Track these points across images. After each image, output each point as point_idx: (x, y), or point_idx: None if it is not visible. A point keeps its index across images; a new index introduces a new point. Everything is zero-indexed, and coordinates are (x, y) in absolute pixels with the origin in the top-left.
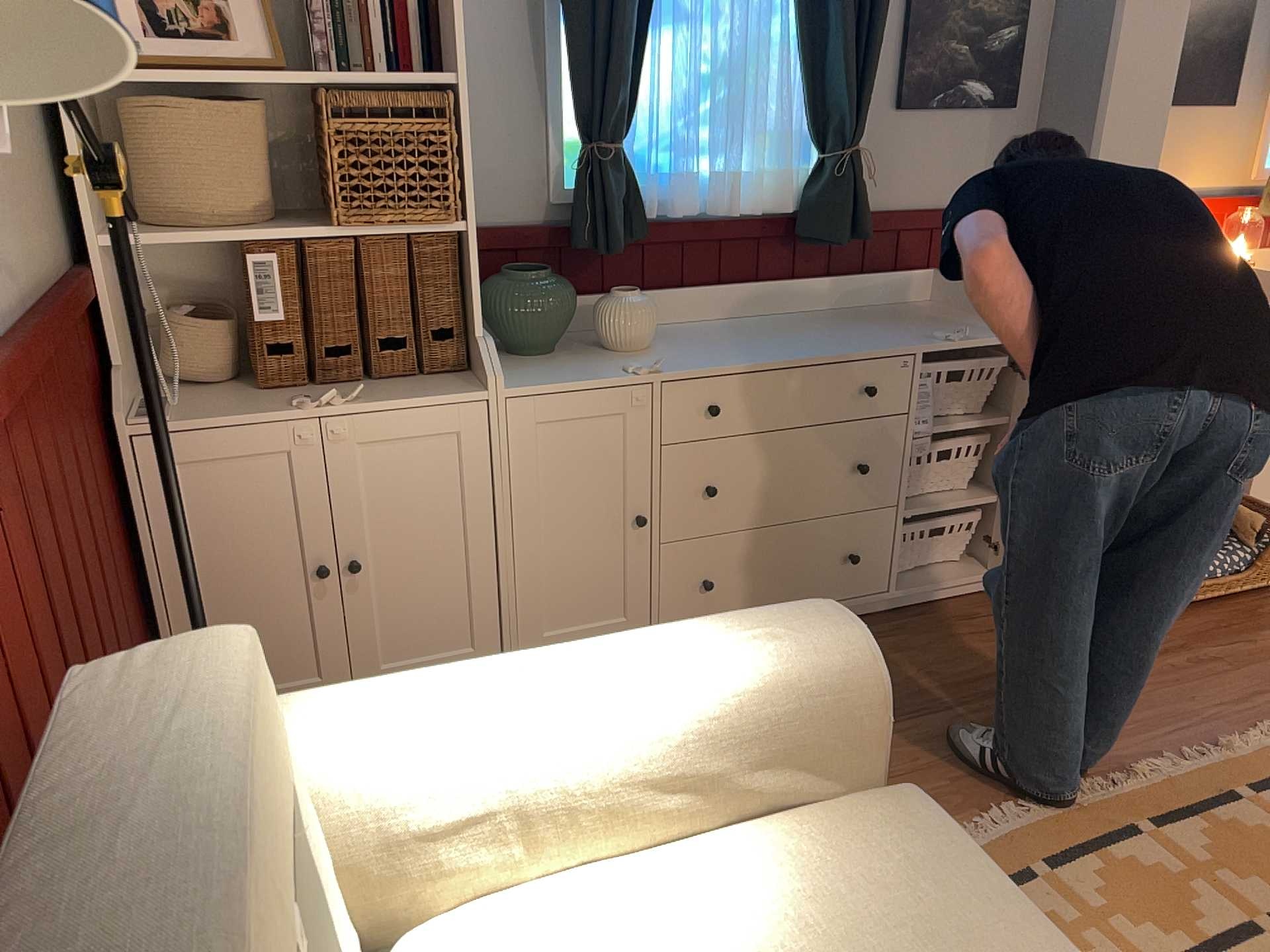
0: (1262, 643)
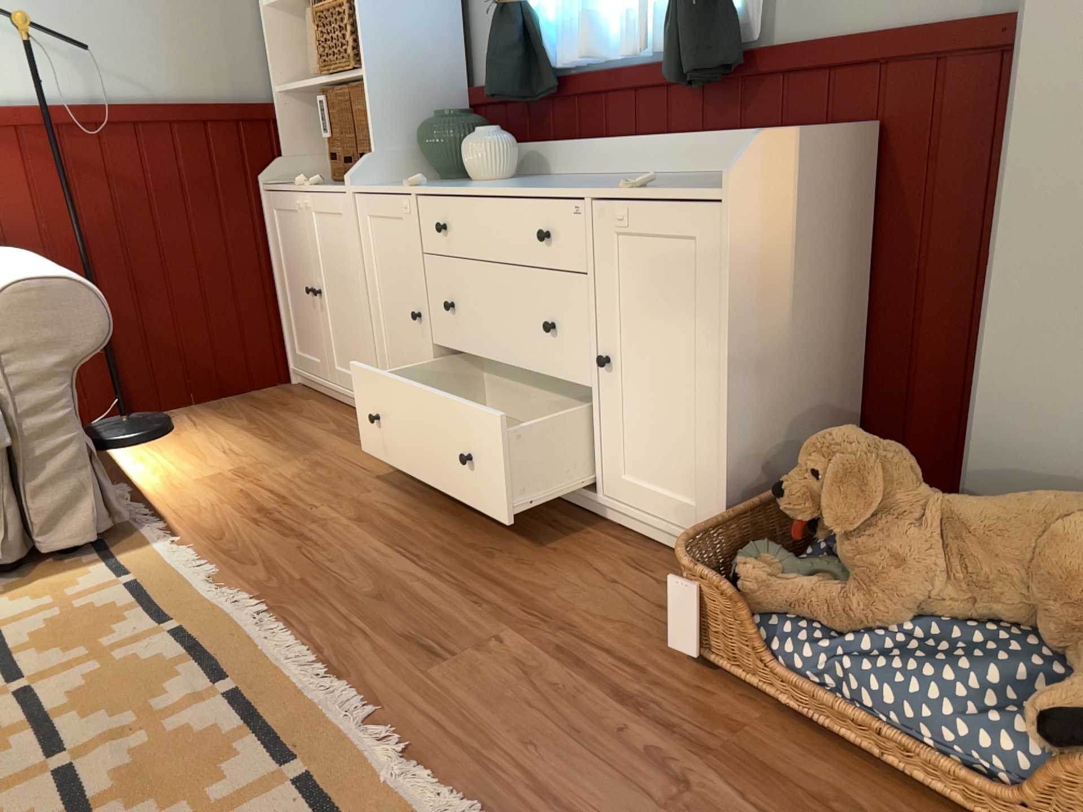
0: None
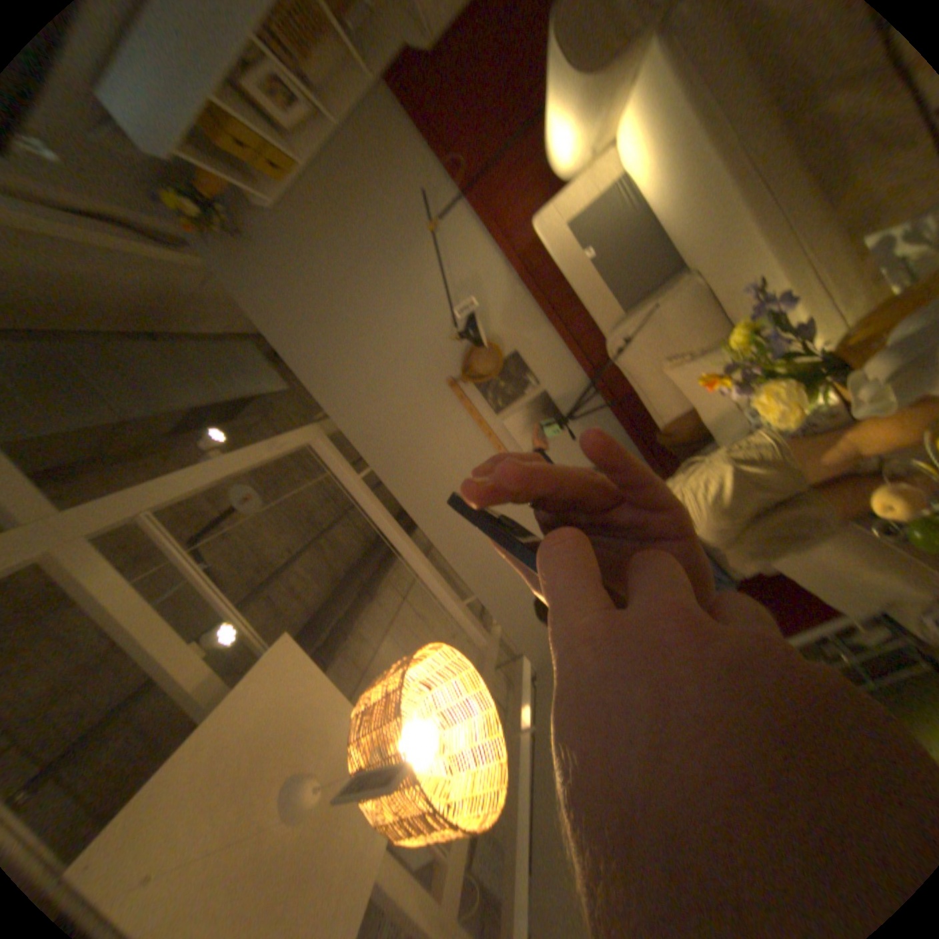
0: None
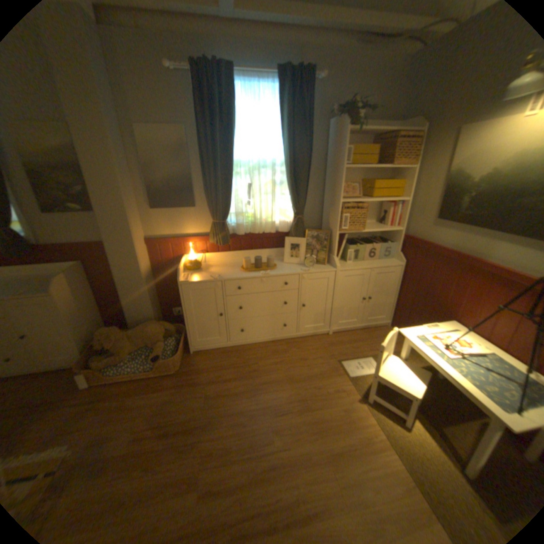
0: (126, 402)
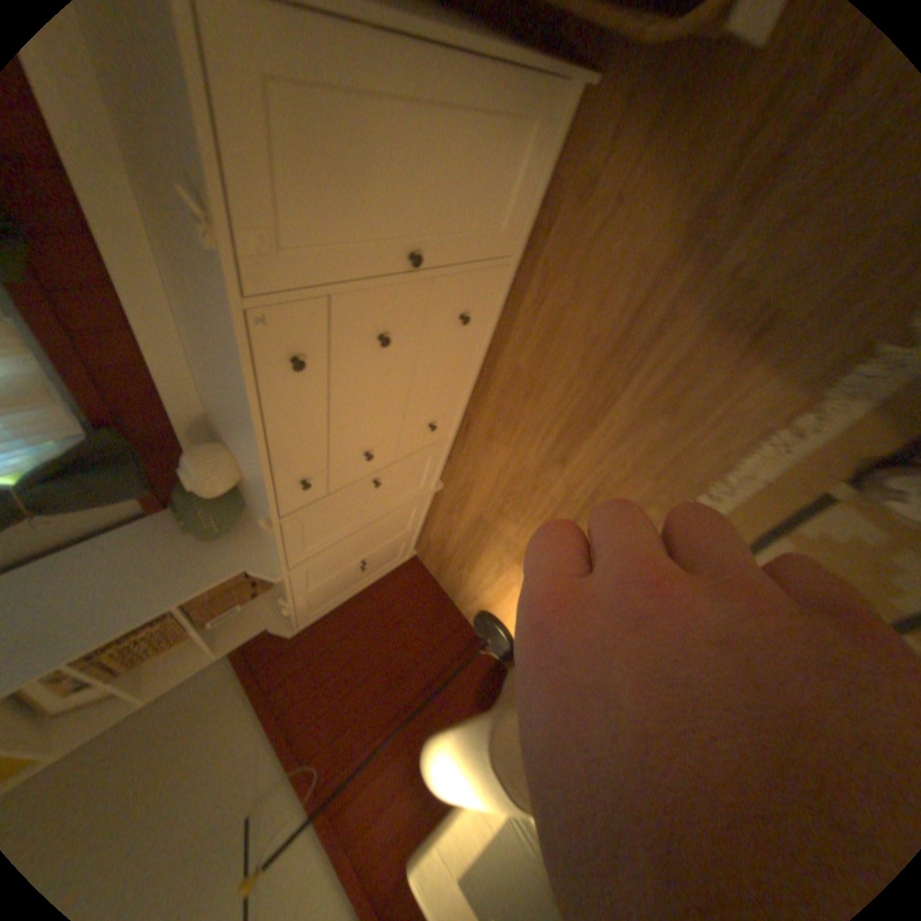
0: None
